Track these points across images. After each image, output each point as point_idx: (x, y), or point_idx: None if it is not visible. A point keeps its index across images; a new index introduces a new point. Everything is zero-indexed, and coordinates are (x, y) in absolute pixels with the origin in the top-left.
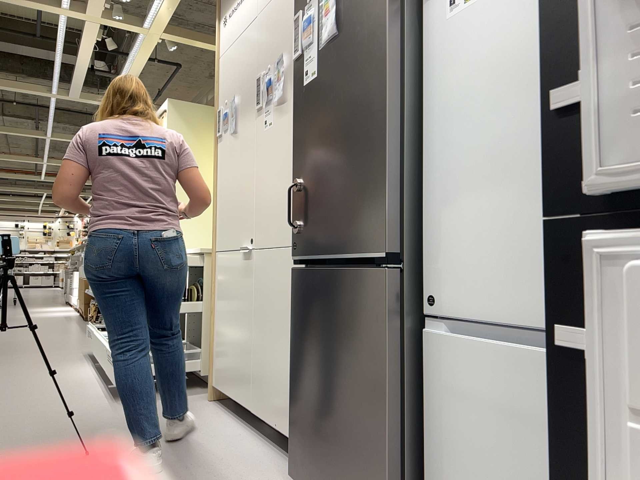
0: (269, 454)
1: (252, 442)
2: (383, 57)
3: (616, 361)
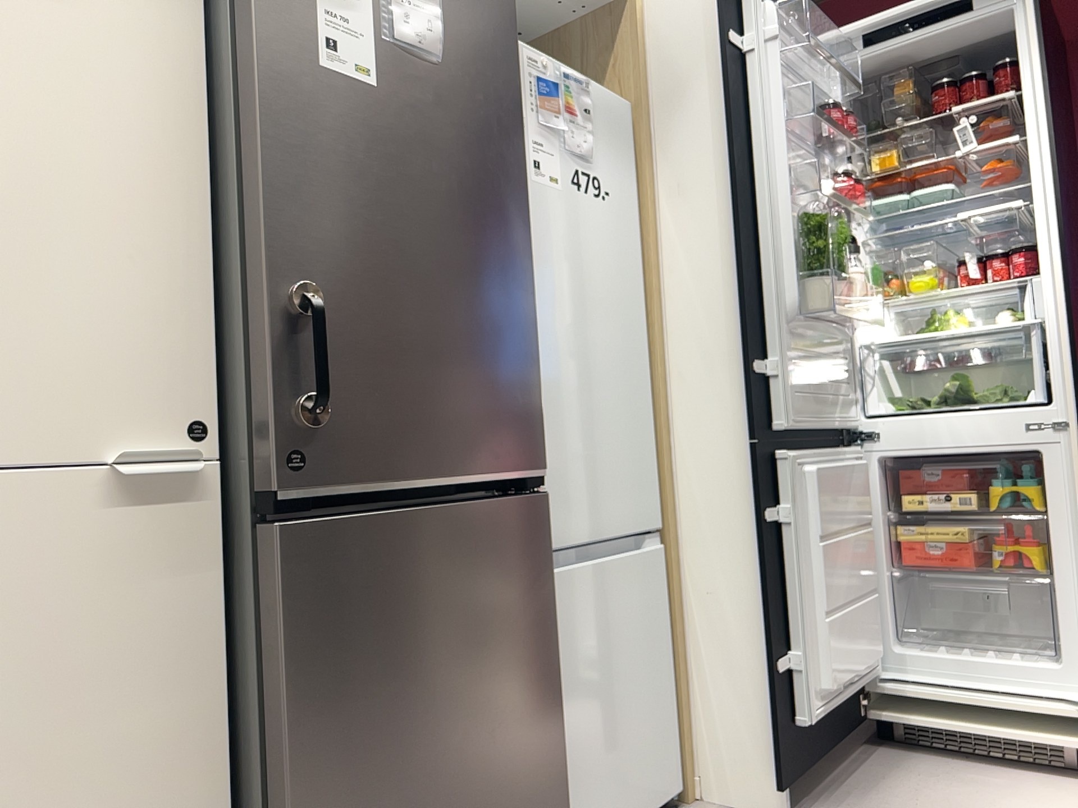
0: None
1: None
2: (521, 182)
3: (797, 514)
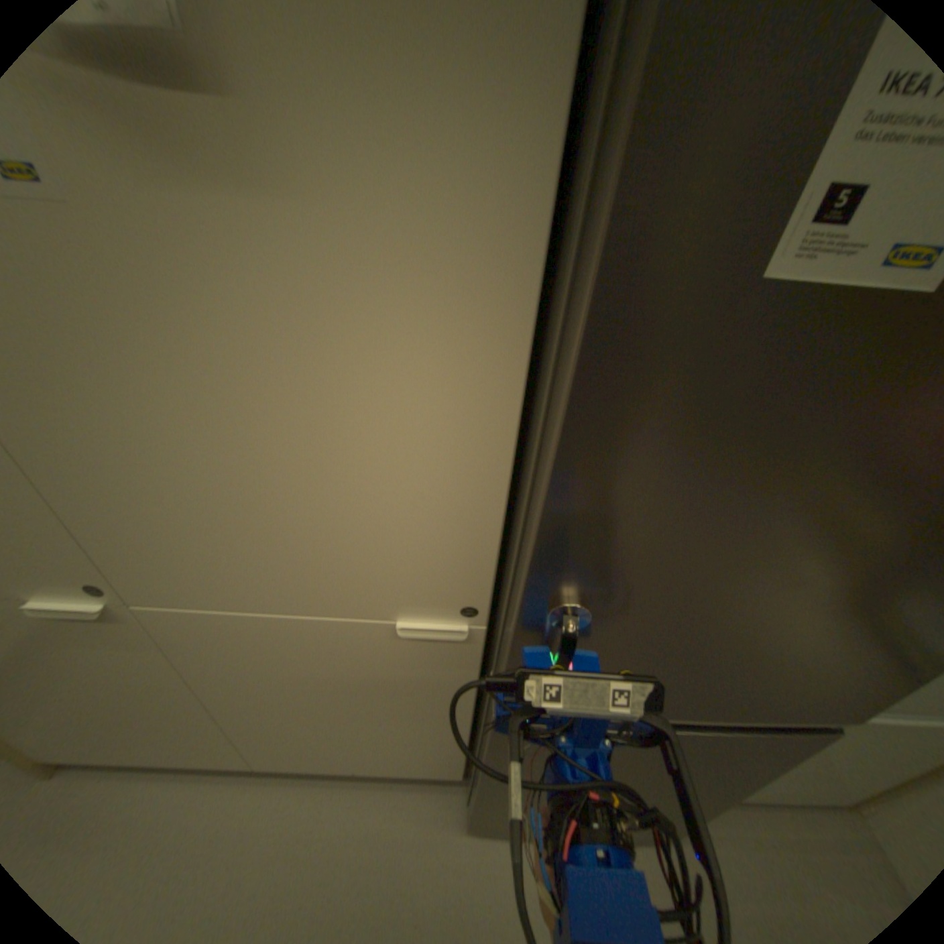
0: (352, 800)
1: (296, 804)
2: None
3: None
